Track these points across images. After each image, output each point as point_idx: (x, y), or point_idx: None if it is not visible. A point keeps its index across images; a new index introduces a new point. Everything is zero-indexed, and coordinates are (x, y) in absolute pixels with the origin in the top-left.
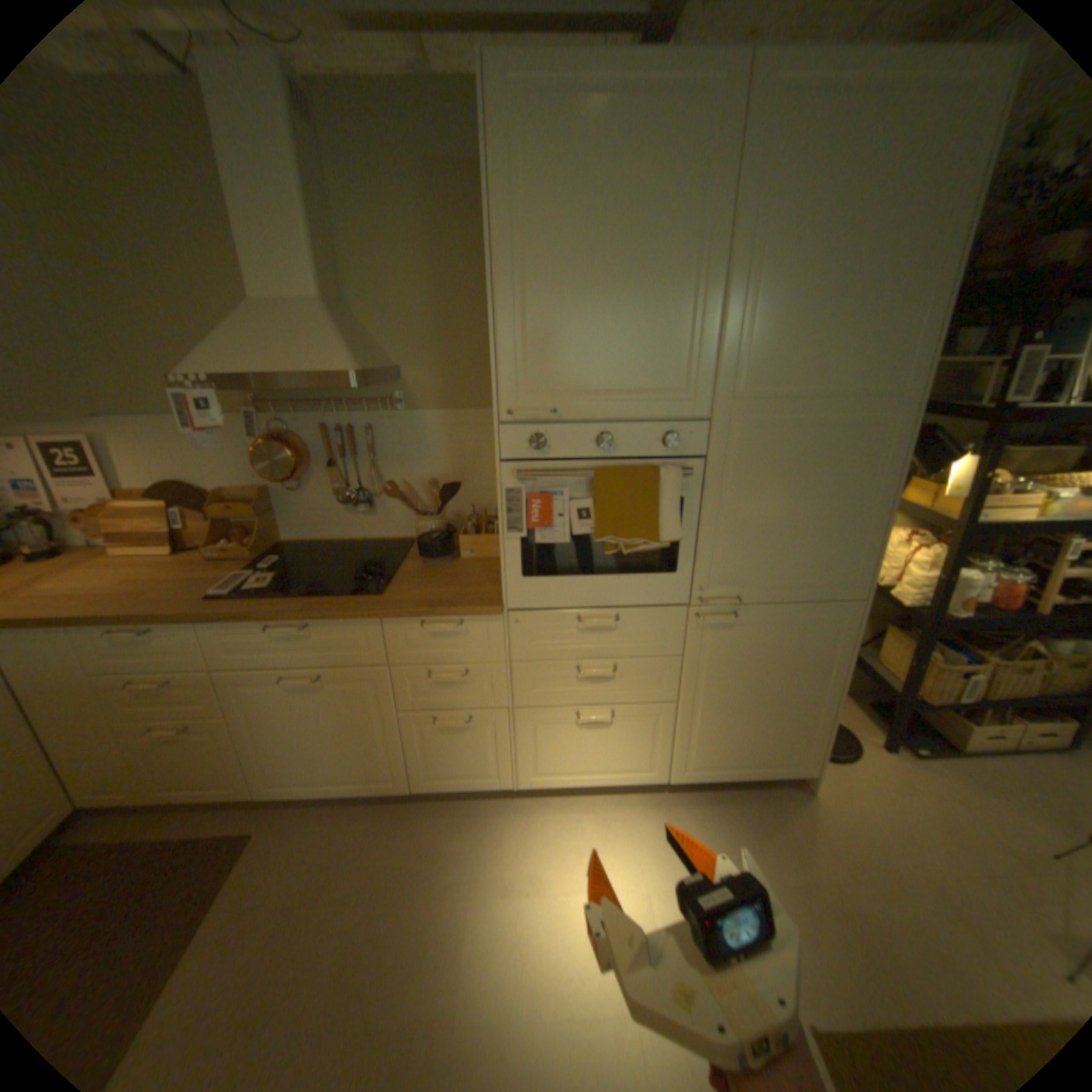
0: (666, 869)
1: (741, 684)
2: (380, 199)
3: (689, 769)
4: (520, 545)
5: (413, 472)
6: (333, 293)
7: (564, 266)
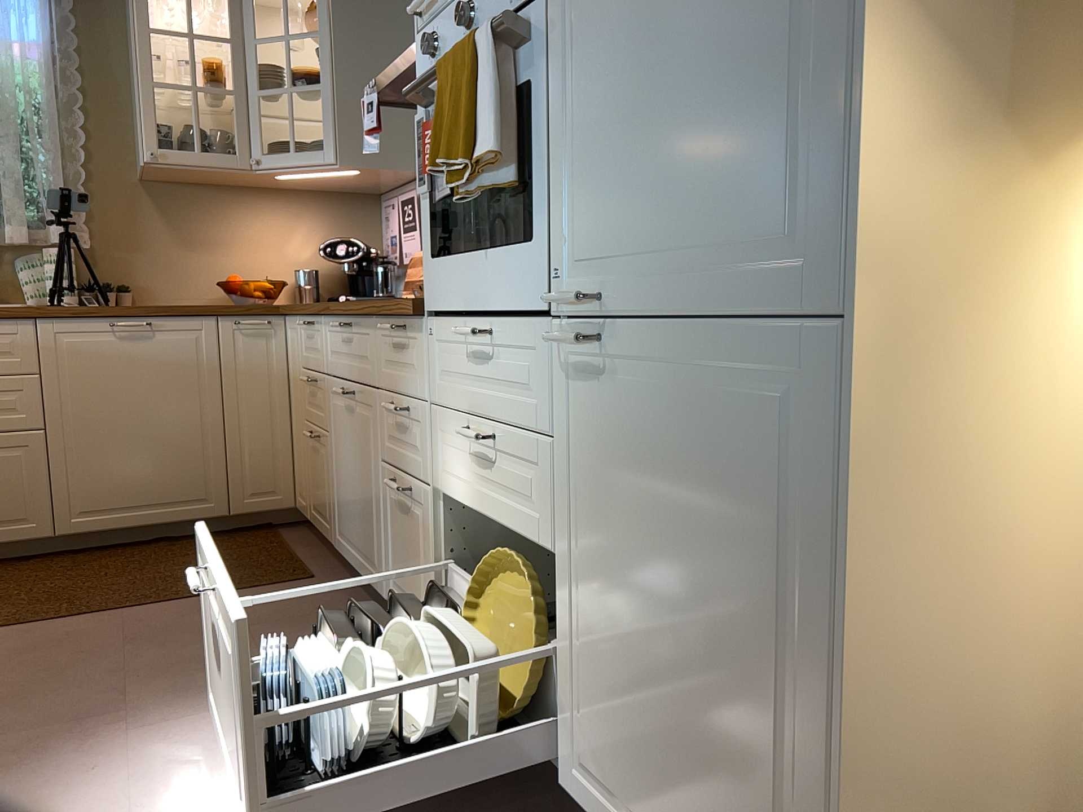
0: None
1: (637, 553)
2: None
3: (587, 771)
4: (433, 207)
5: None
6: None
7: None
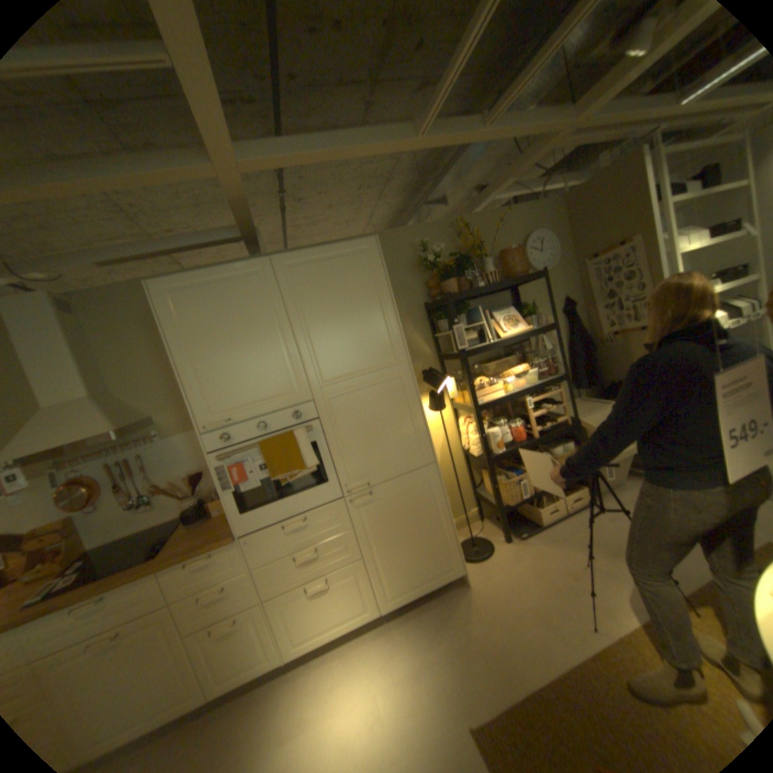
0: (385, 673)
1: (392, 532)
2: (121, 337)
3: (387, 600)
4: (232, 497)
5: (173, 475)
6: (99, 390)
7: (211, 354)
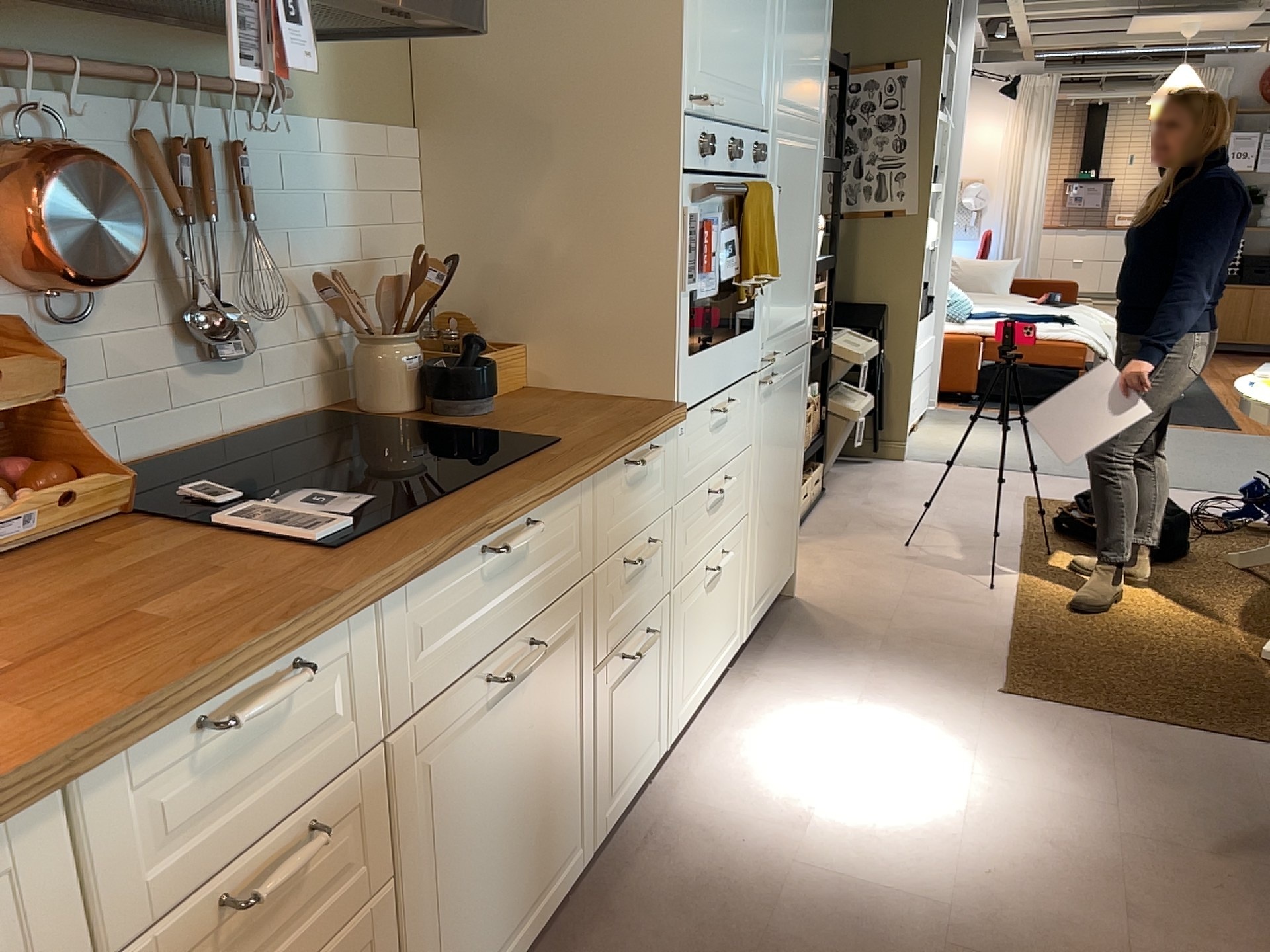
0: (825, 703)
1: (774, 466)
2: None
3: (752, 608)
4: (688, 305)
5: (305, 257)
6: None
7: None
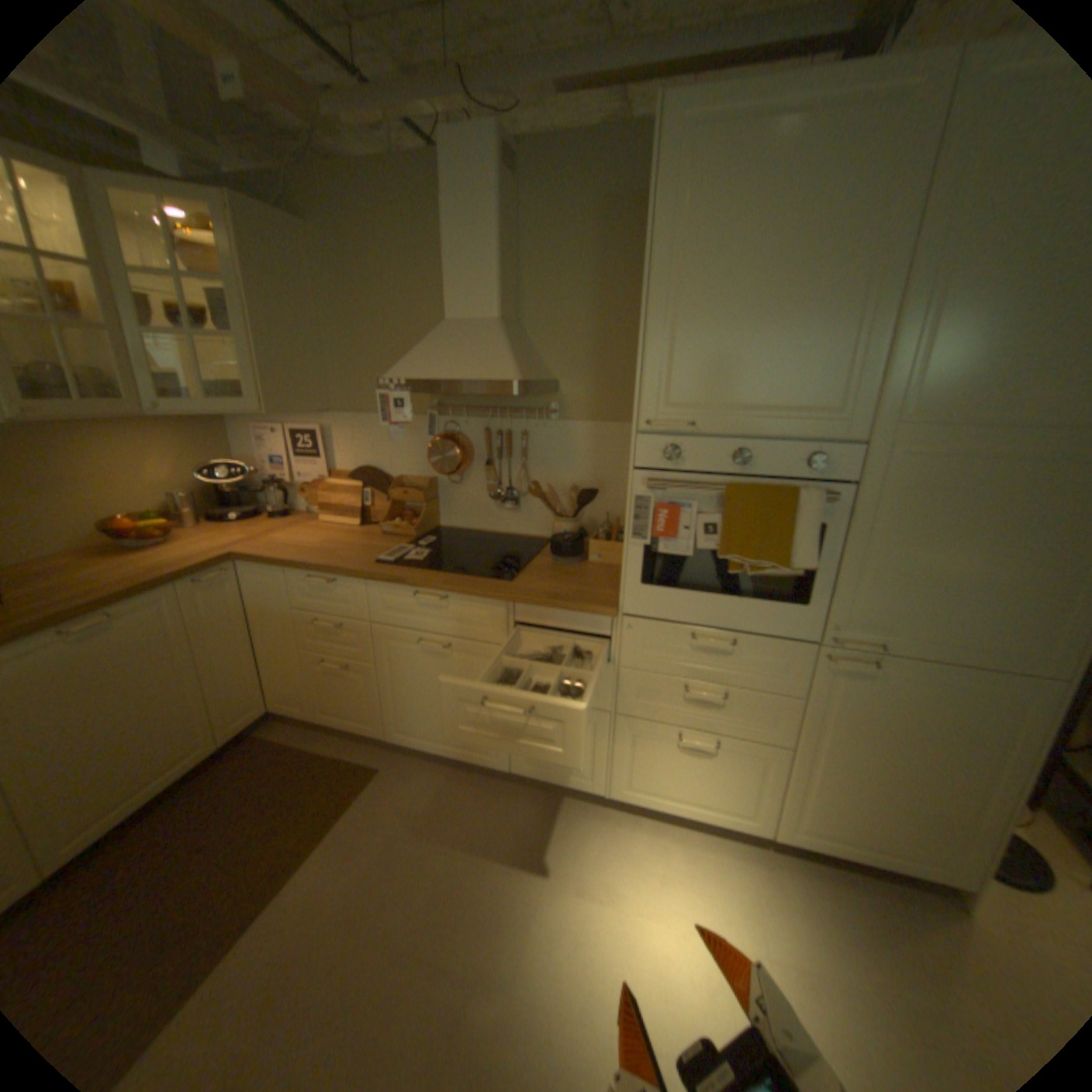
0: (756, 930)
1: (877, 748)
2: (562, 234)
3: (801, 831)
4: (641, 553)
5: (556, 478)
6: (511, 316)
7: (718, 284)
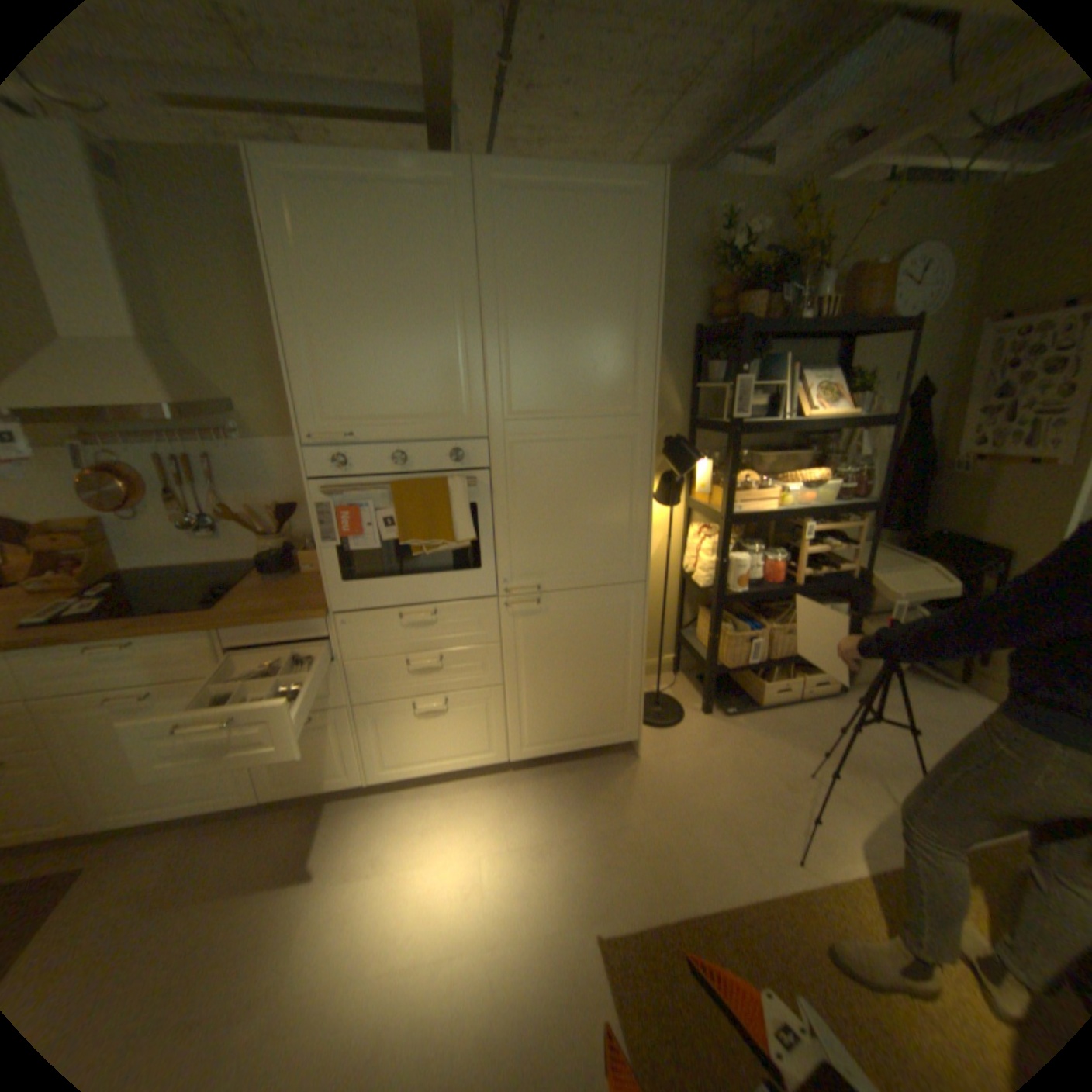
0: (499, 834)
1: (555, 662)
2: (197, 250)
3: (523, 745)
4: (336, 553)
5: (254, 496)
6: (154, 333)
7: (340, 315)
